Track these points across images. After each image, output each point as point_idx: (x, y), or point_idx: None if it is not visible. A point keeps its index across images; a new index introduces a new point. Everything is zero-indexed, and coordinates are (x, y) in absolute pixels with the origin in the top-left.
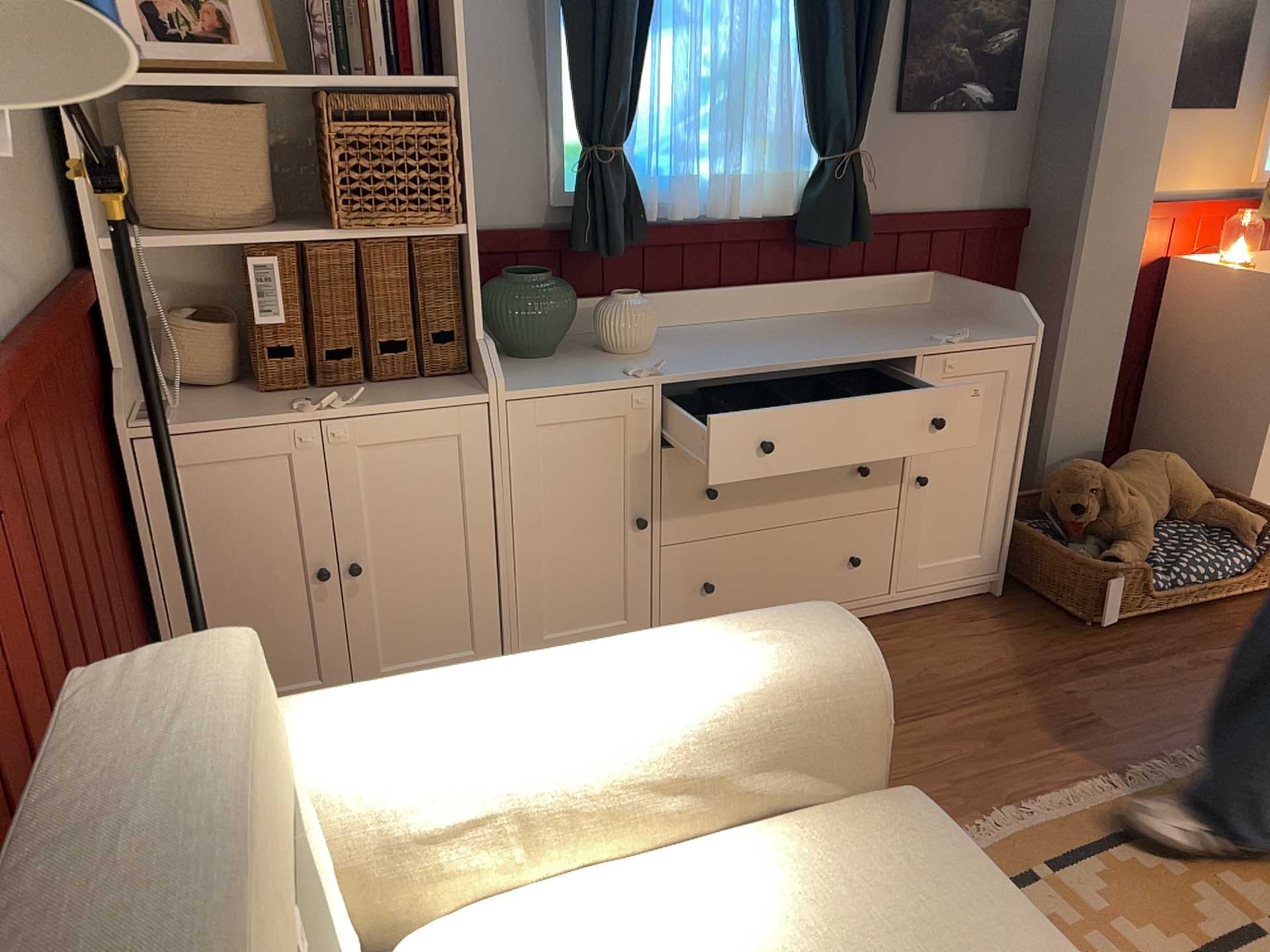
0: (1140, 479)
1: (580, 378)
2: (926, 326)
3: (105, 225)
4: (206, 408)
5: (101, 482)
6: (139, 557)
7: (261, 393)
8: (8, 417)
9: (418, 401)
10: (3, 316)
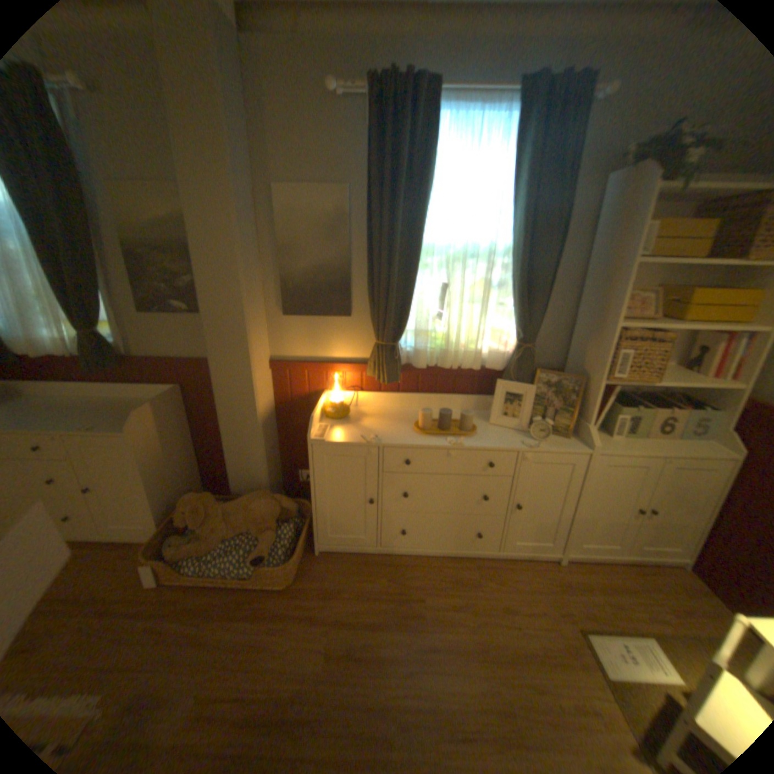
0: (232, 510)
1: None
2: (117, 416)
3: None
4: None
5: None
6: None
7: None
8: None
9: None
10: None
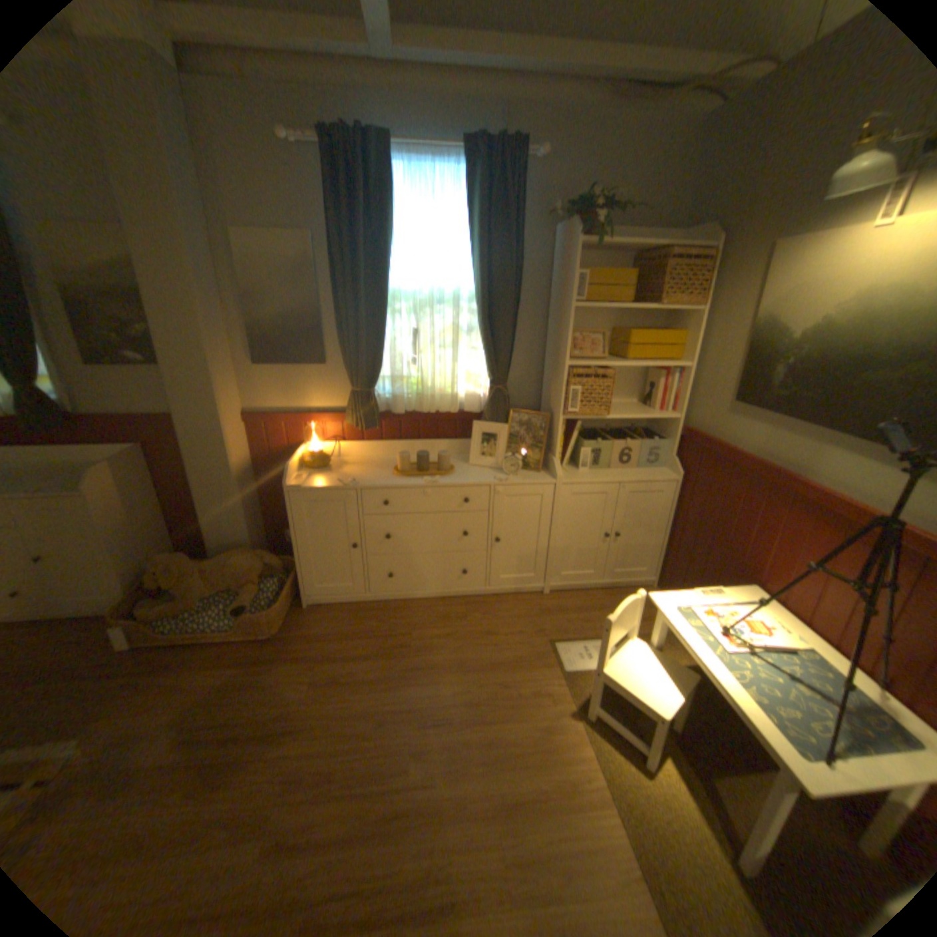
0: (209, 568)
1: None
2: (68, 479)
3: None
4: None
5: None
6: None
7: None
8: None
9: None
10: None
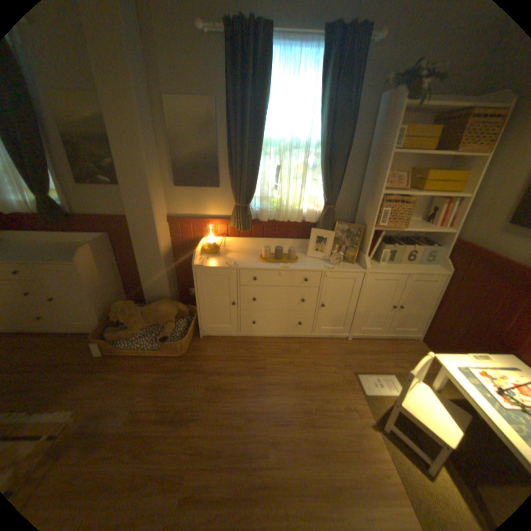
0: (146, 311)
1: None
2: (67, 252)
3: None
4: None
5: None
6: None
7: None
8: None
9: None
10: None
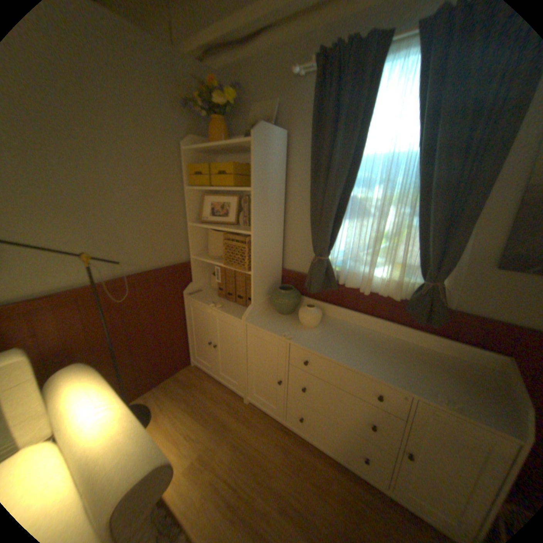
0: None
1: (271, 328)
2: (459, 385)
3: (202, 251)
4: (205, 295)
5: (170, 304)
6: (185, 320)
7: (217, 296)
8: (106, 293)
9: (231, 314)
10: (126, 272)
